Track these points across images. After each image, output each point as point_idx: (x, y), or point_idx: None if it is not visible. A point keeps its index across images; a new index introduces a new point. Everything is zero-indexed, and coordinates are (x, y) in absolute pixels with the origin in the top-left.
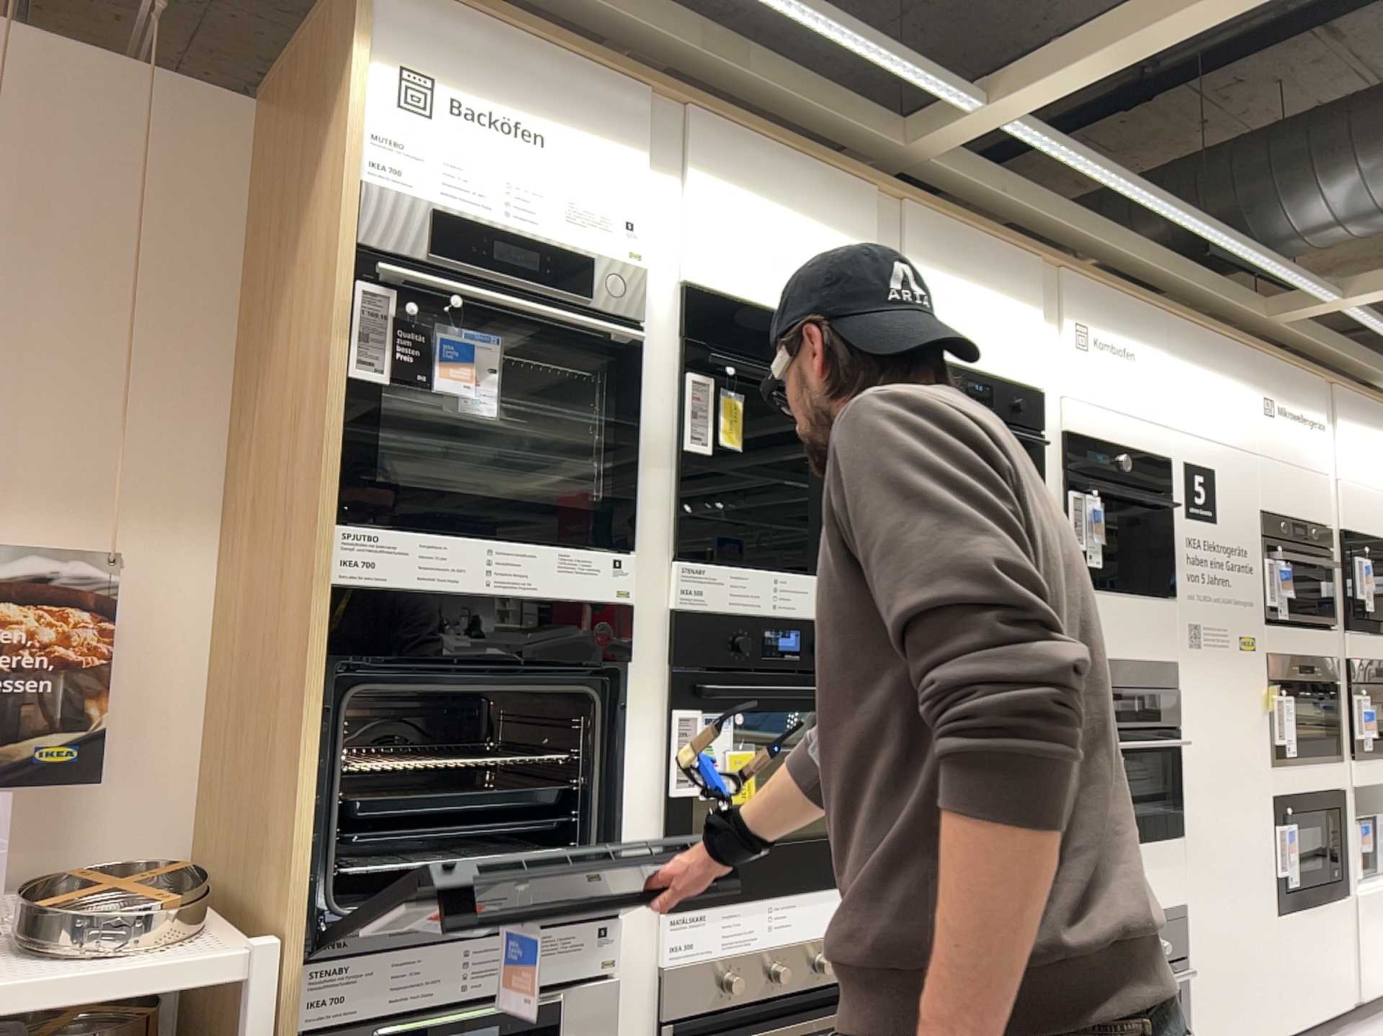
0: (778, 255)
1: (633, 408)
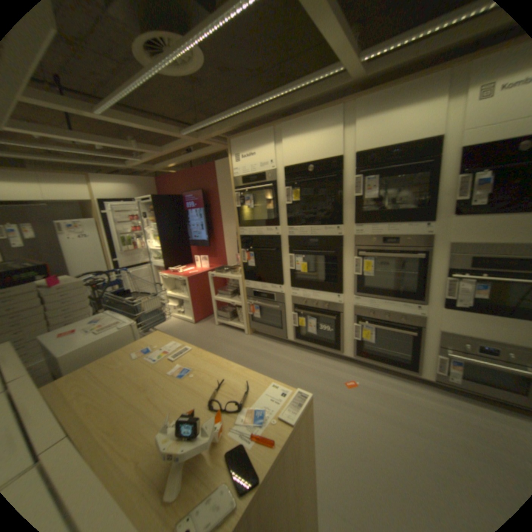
0: (306, 144)
1: (274, 198)
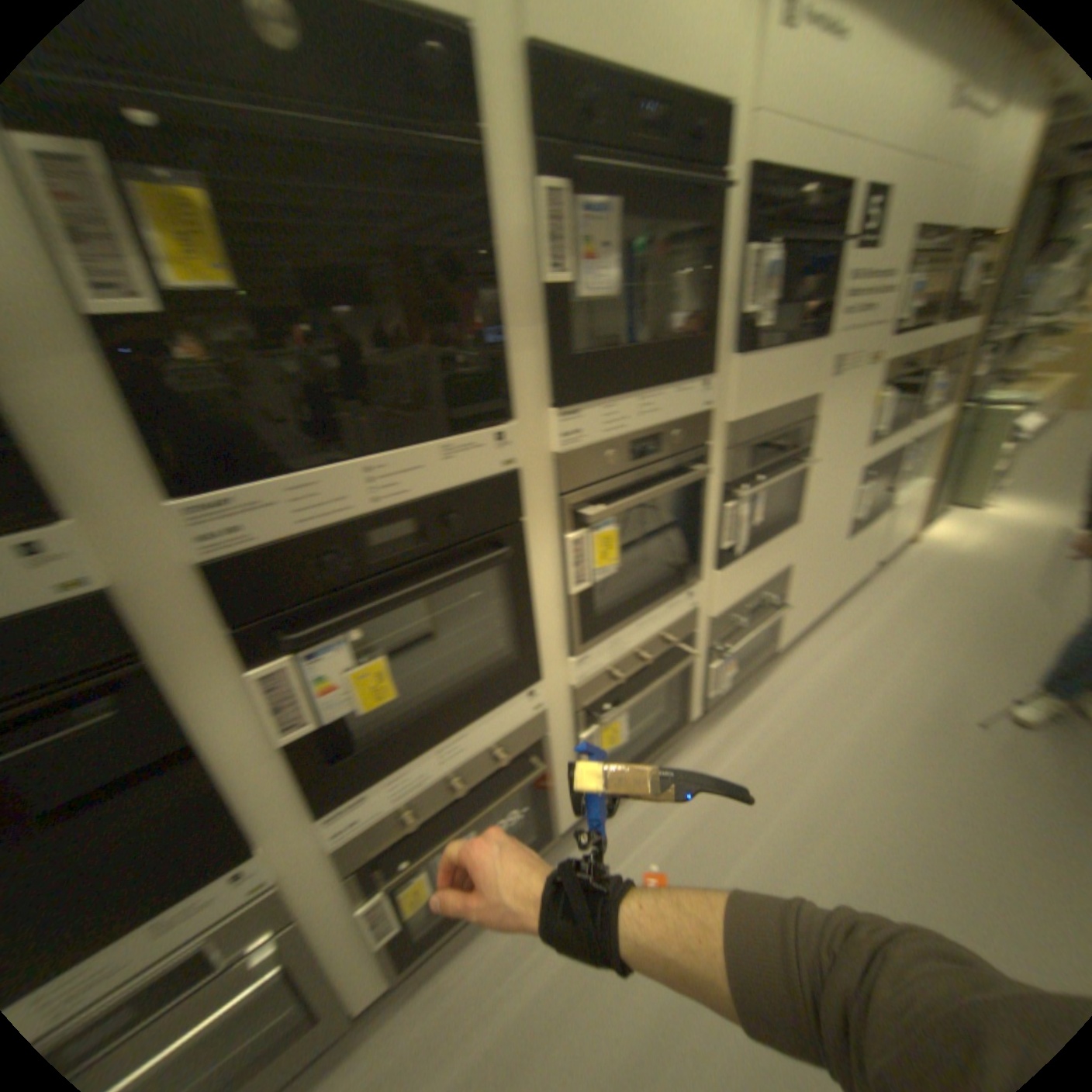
0: None
1: None
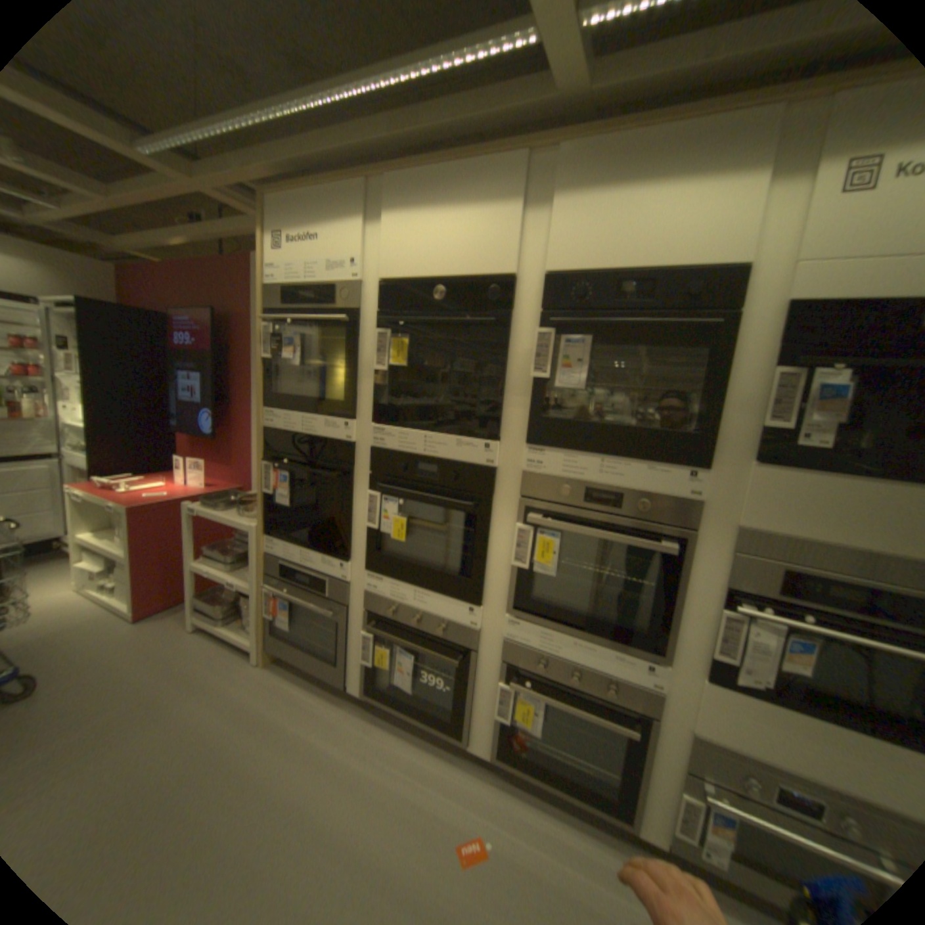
0: (438, 233)
1: (351, 352)
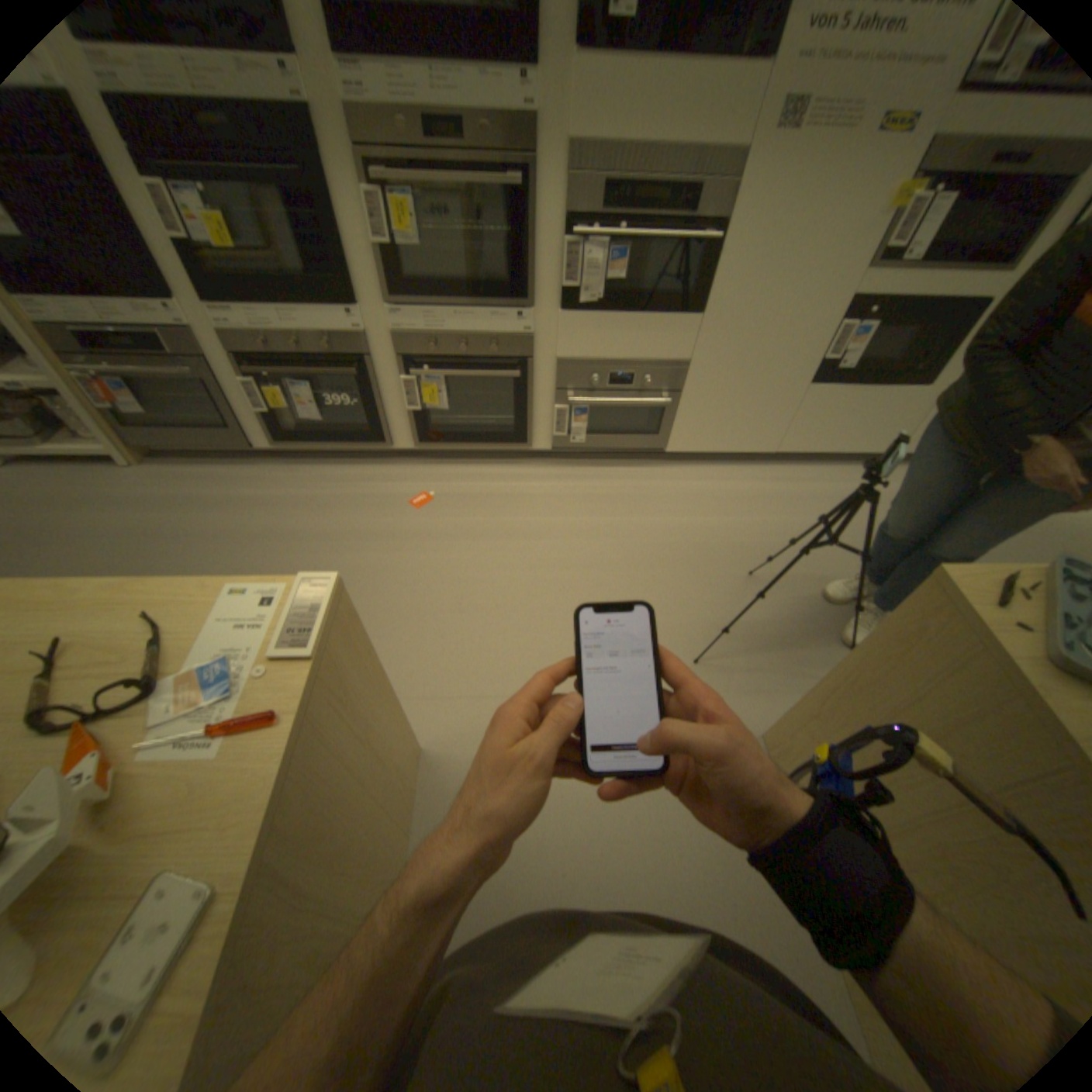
0: None
1: None
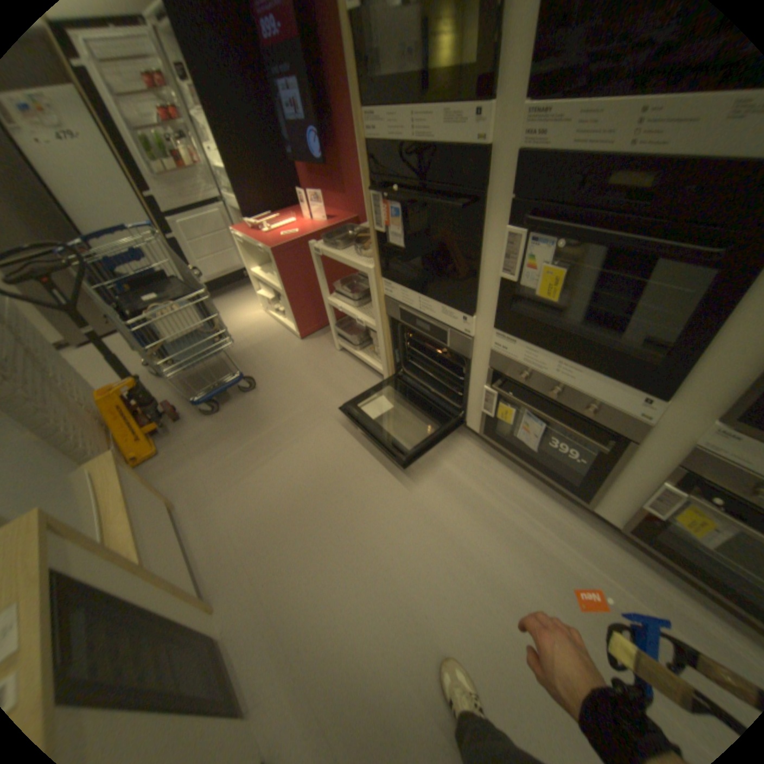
0: None
1: None
